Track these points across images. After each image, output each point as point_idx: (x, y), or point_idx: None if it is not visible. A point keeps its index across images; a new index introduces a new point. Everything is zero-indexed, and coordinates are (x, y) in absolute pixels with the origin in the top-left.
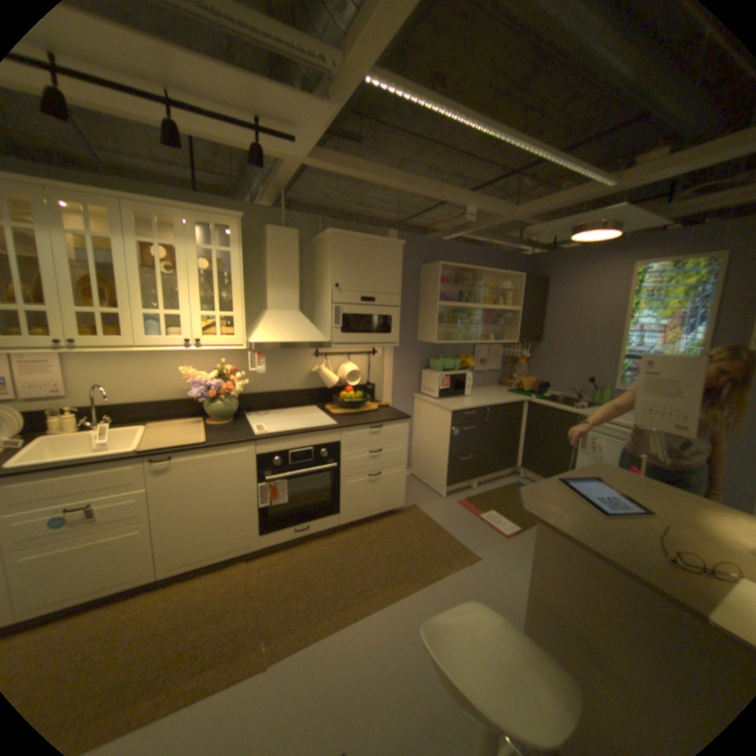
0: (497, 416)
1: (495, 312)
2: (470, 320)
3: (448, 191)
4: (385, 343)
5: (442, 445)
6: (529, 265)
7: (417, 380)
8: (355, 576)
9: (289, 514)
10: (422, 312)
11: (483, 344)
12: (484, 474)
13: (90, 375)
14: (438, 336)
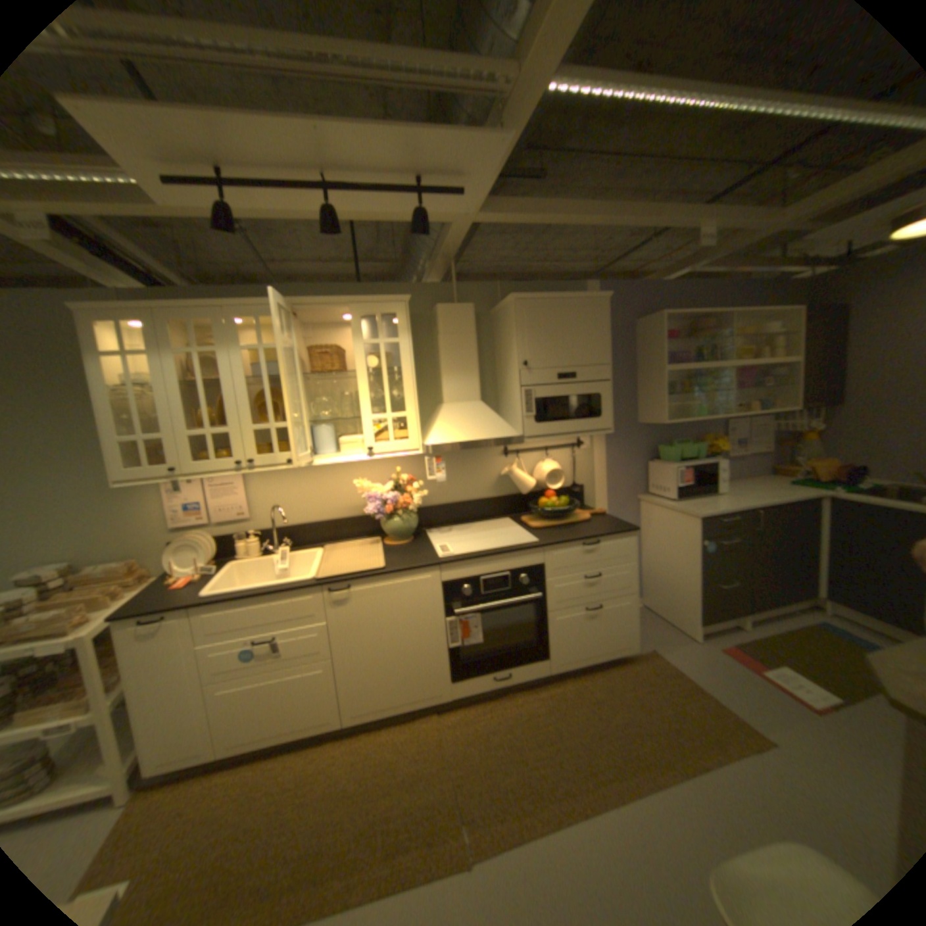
0: (776, 522)
1: (756, 369)
2: (717, 386)
3: (671, 211)
4: (594, 430)
5: (690, 567)
6: (808, 293)
7: (643, 476)
8: (578, 751)
9: (485, 658)
10: (643, 383)
11: (740, 417)
12: (762, 609)
13: (270, 495)
14: (670, 414)
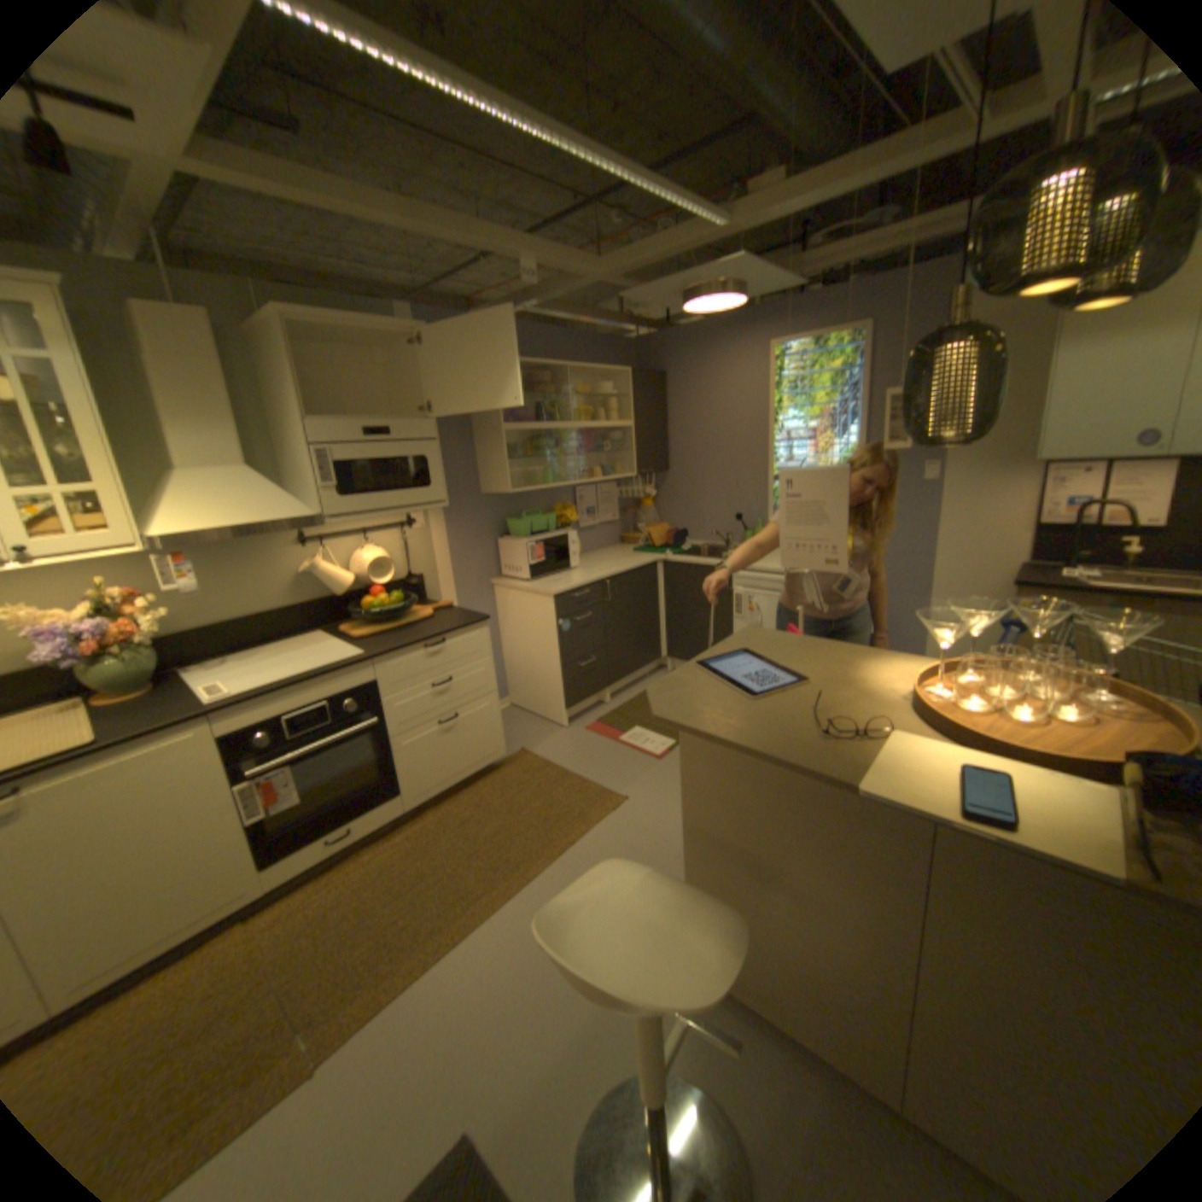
0: (621, 591)
1: (596, 432)
2: (560, 450)
3: (483, 231)
4: (424, 503)
5: (549, 651)
6: (635, 355)
7: (494, 556)
8: (443, 882)
9: (308, 821)
10: (481, 445)
11: (586, 485)
12: (617, 678)
13: None
14: (515, 482)
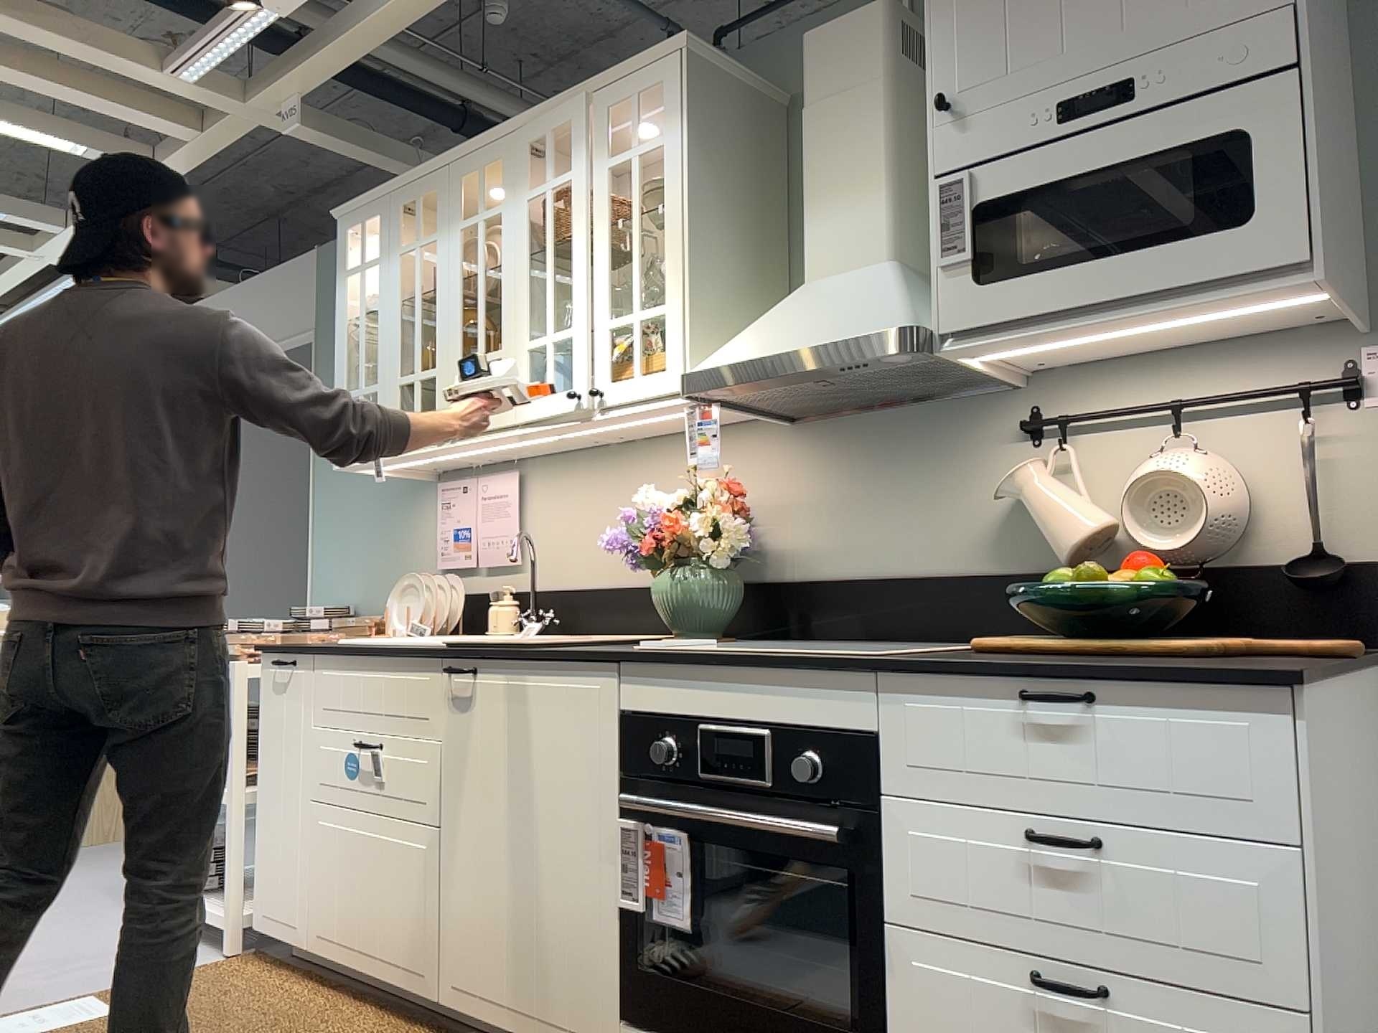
0: None
1: None
2: None
3: None
4: (1226, 280)
5: None
6: None
7: None
8: None
9: (702, 991)
10: None
11: None
12: None
13: (550, 524)
14: None
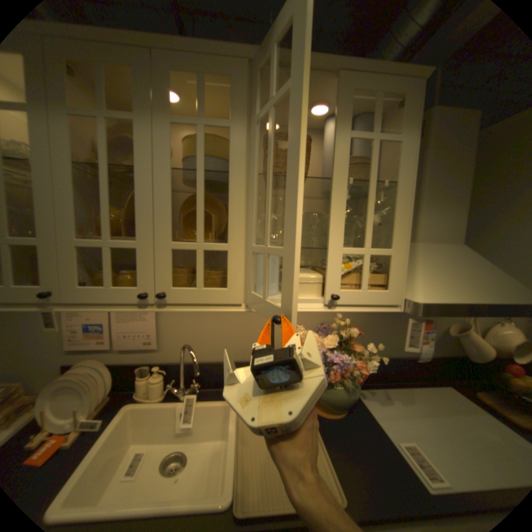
0: None
1: None
2: None
3: None
4: None
5: None
6: None
7: None
8: None
9: None
10: None
11: None
12: None
13: (182, 325)
14: None
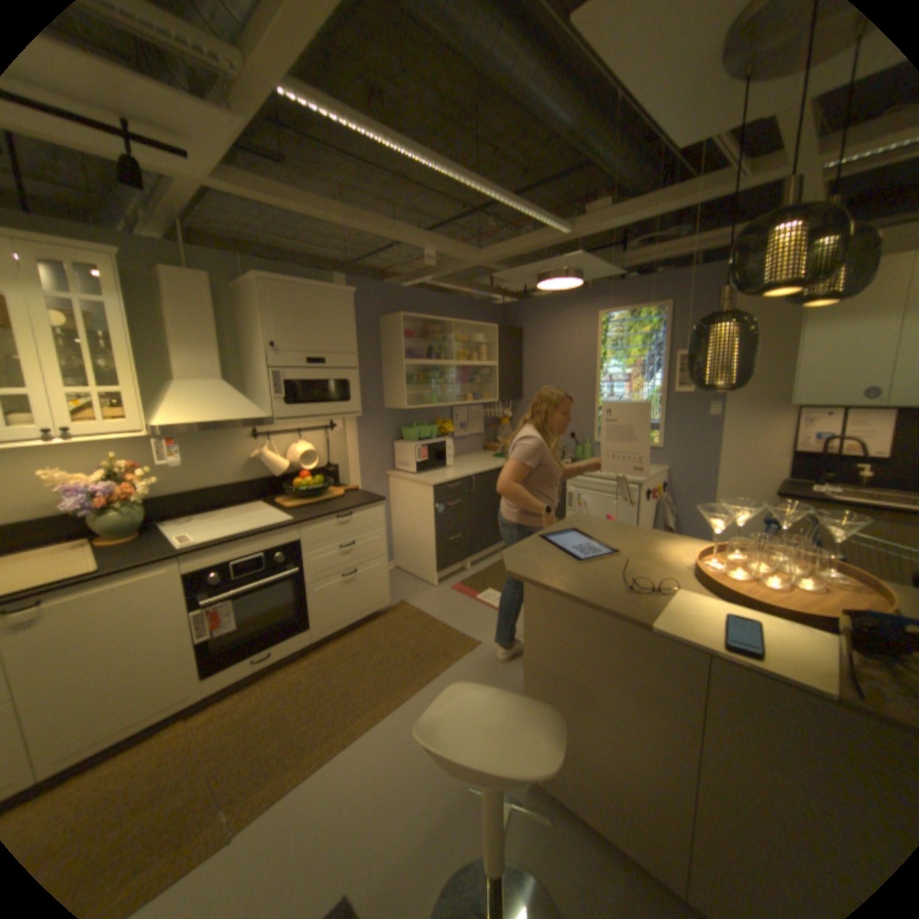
0: (483, 485)
1: (470, 369)
2: (443, 380)
3: (401, 230)
4: (344, 413)
5: (427, 527)
6: (501, 316)
7: (390, 455)
8: (337, 699)
9: (240, 644)
10: (387, 374)
11: (461, 406)
12: (476, 551)
13: None
14: (409, 401)
